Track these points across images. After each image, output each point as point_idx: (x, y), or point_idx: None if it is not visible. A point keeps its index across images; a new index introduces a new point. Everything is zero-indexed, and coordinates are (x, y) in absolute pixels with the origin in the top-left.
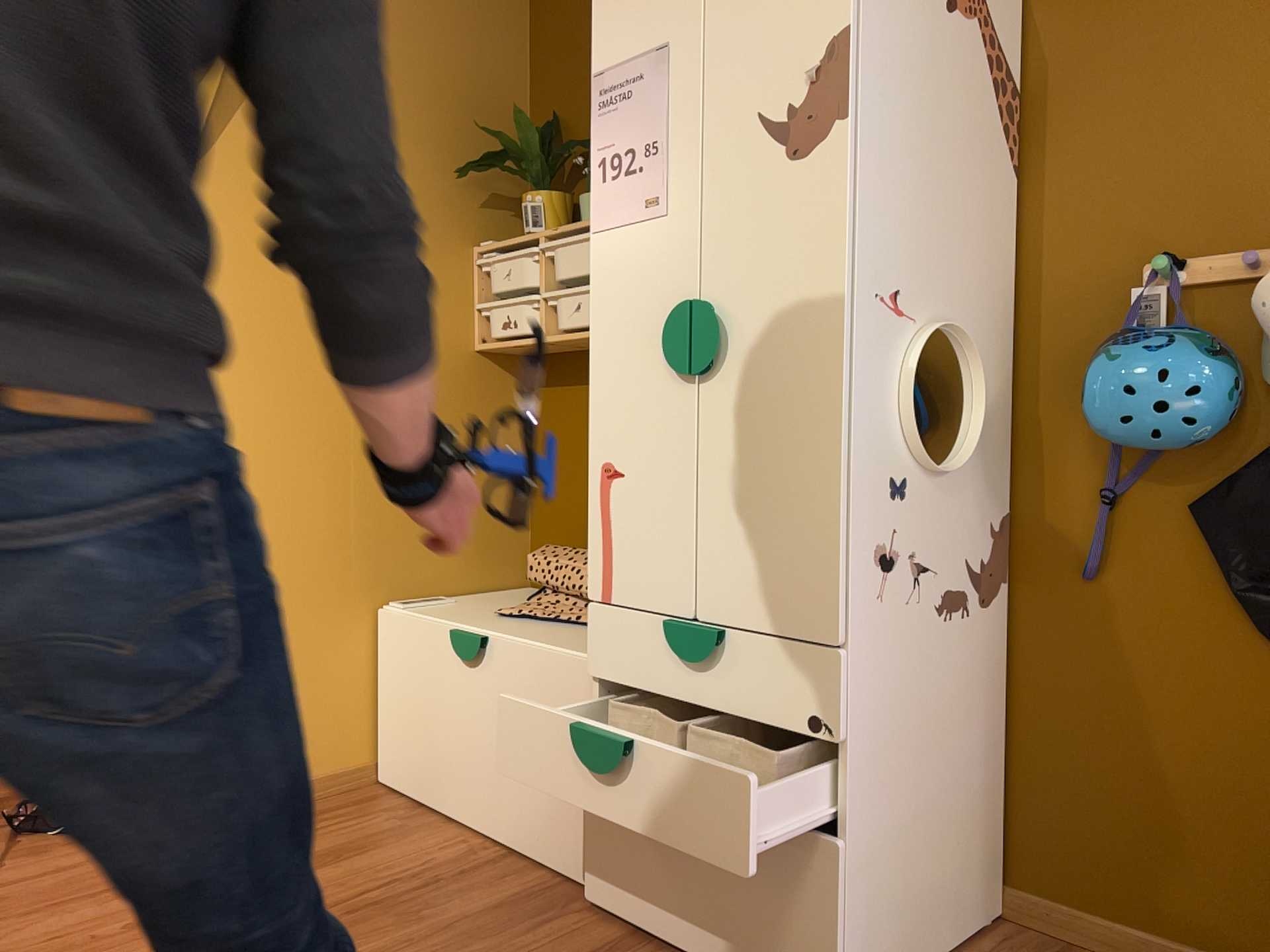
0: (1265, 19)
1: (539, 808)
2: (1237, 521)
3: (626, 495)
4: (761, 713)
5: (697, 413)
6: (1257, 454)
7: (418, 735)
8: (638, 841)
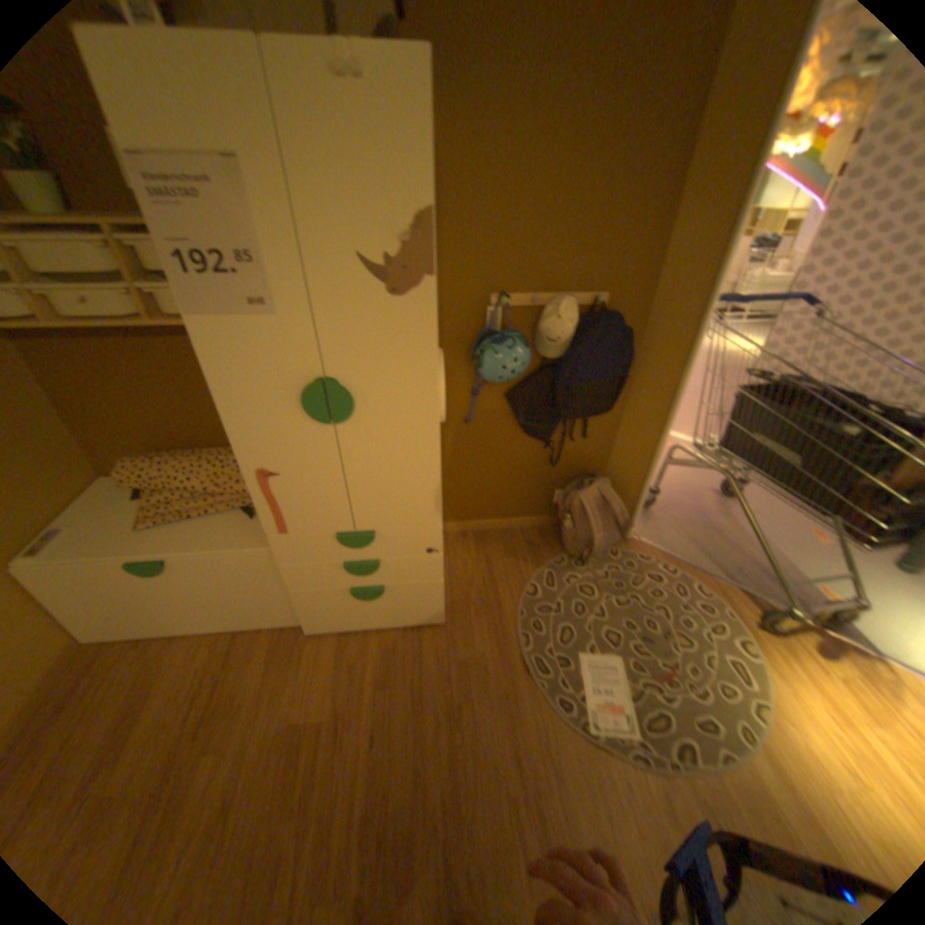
0: (549, 172)
1: (250, 613)
2: (523, 402)
3: (285, 485)
4: (399, 554)
5: (336, 442)
6: (527, 375)
7: (116, 615)
8: (334, 609)
